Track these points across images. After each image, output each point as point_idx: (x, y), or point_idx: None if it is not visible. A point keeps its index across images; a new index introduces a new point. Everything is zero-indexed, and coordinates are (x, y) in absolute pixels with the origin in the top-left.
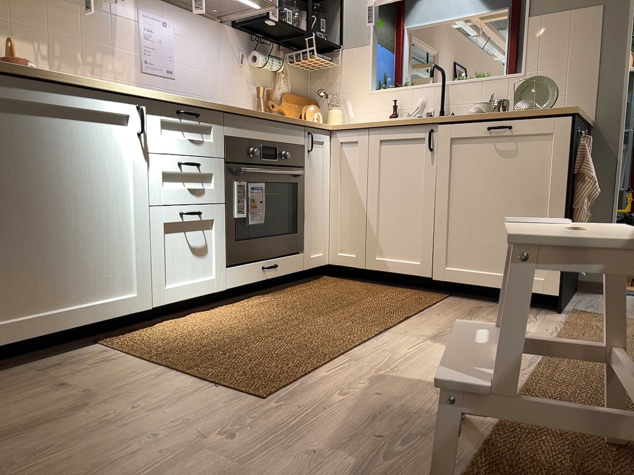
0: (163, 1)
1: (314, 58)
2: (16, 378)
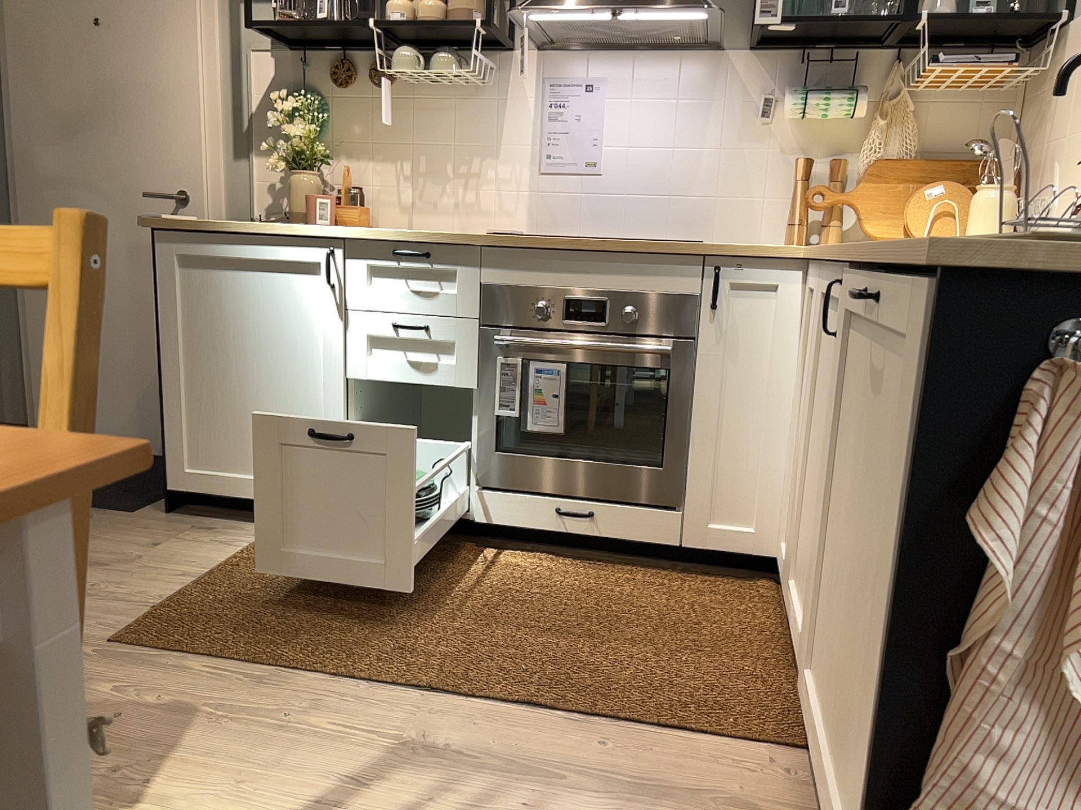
0: (586, 46)
1: (927, 71)
2: (172, 526)
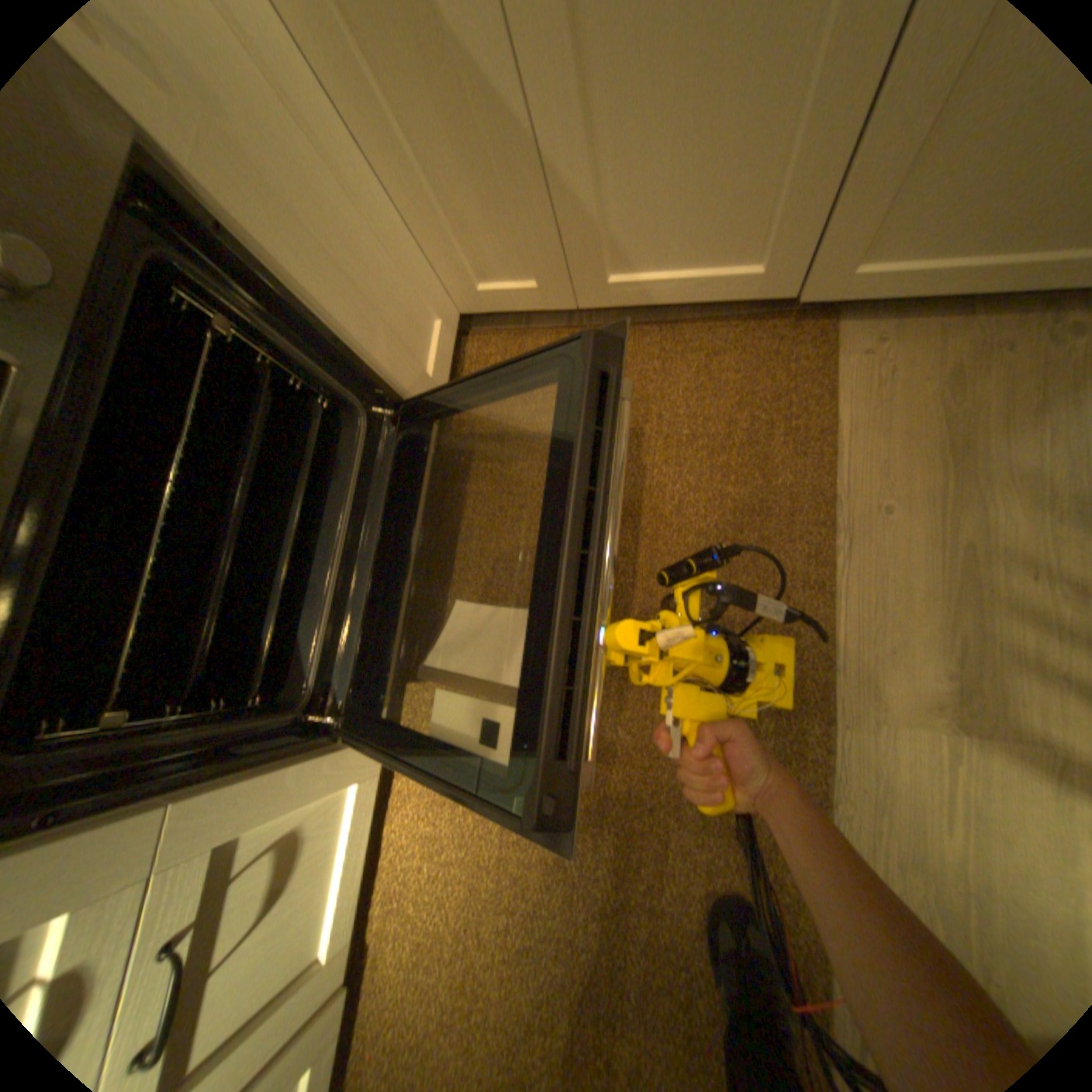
0: None
1: None
2: None
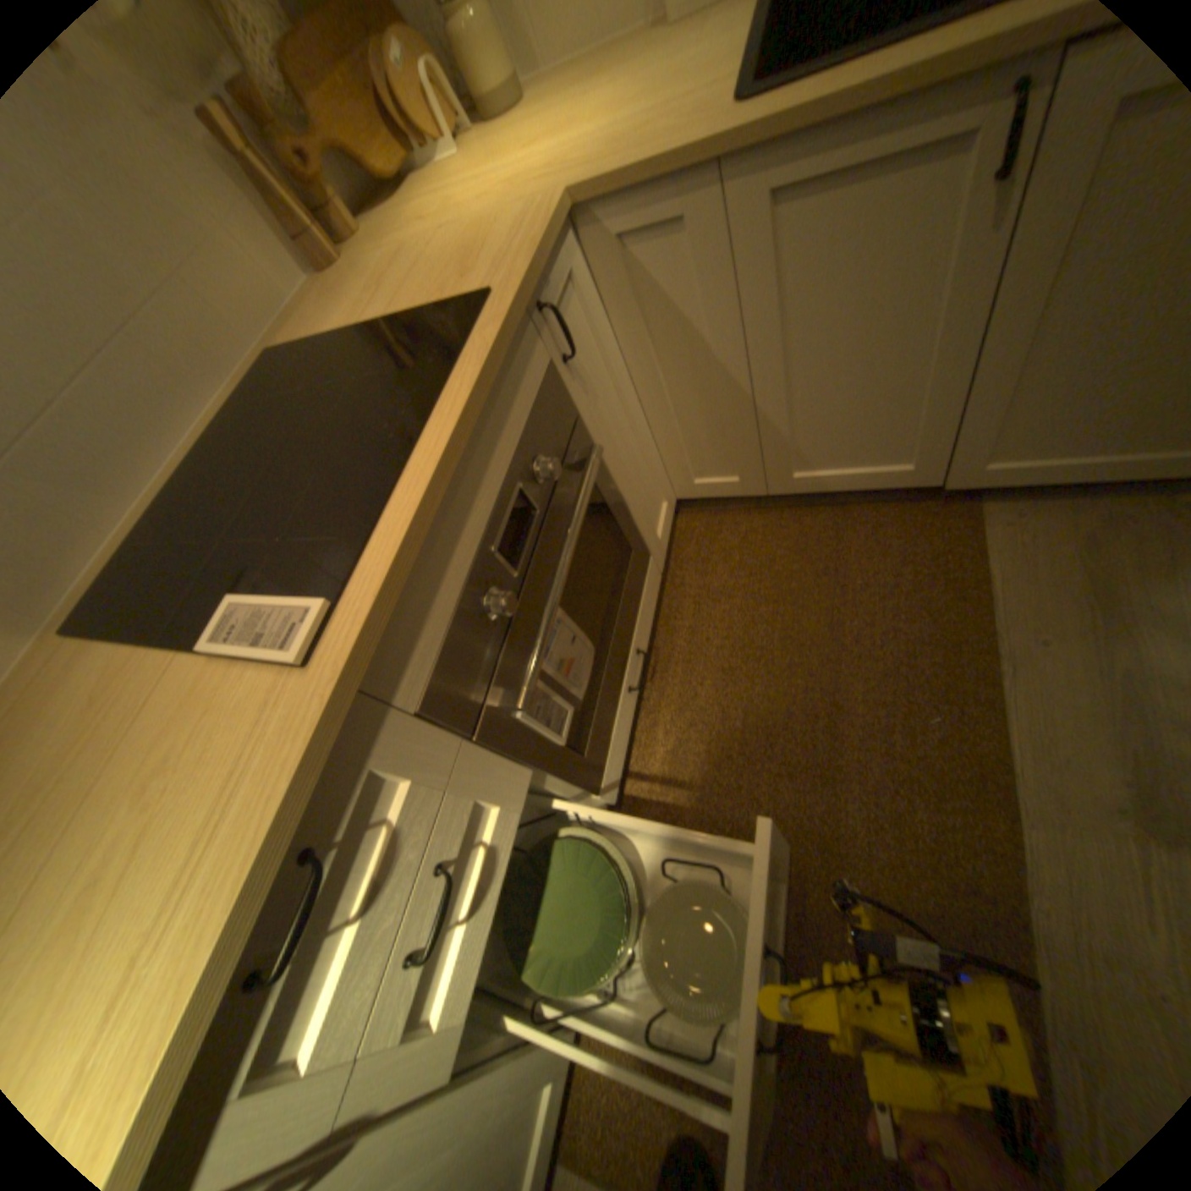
0: None
1: None
2: None
